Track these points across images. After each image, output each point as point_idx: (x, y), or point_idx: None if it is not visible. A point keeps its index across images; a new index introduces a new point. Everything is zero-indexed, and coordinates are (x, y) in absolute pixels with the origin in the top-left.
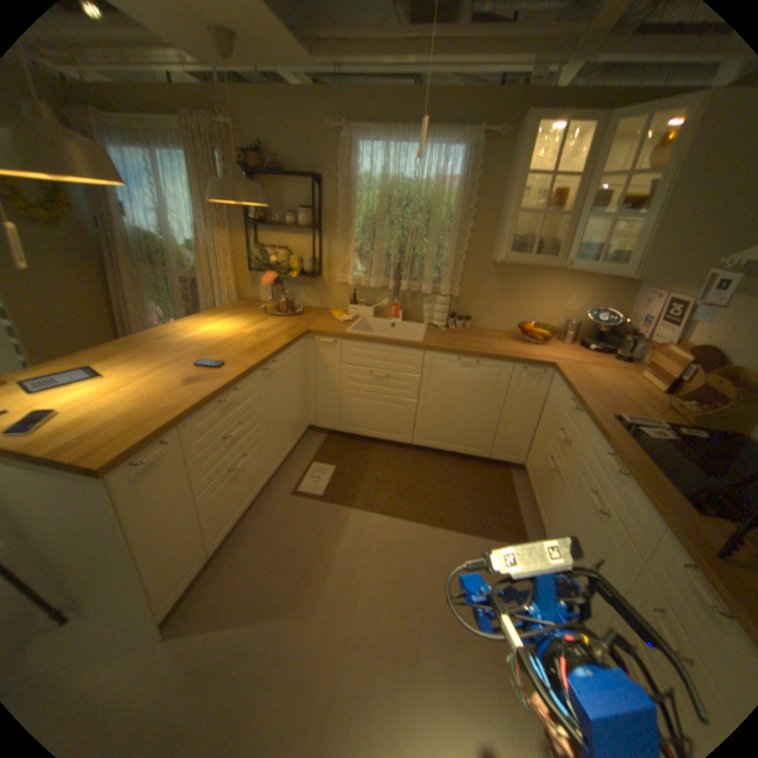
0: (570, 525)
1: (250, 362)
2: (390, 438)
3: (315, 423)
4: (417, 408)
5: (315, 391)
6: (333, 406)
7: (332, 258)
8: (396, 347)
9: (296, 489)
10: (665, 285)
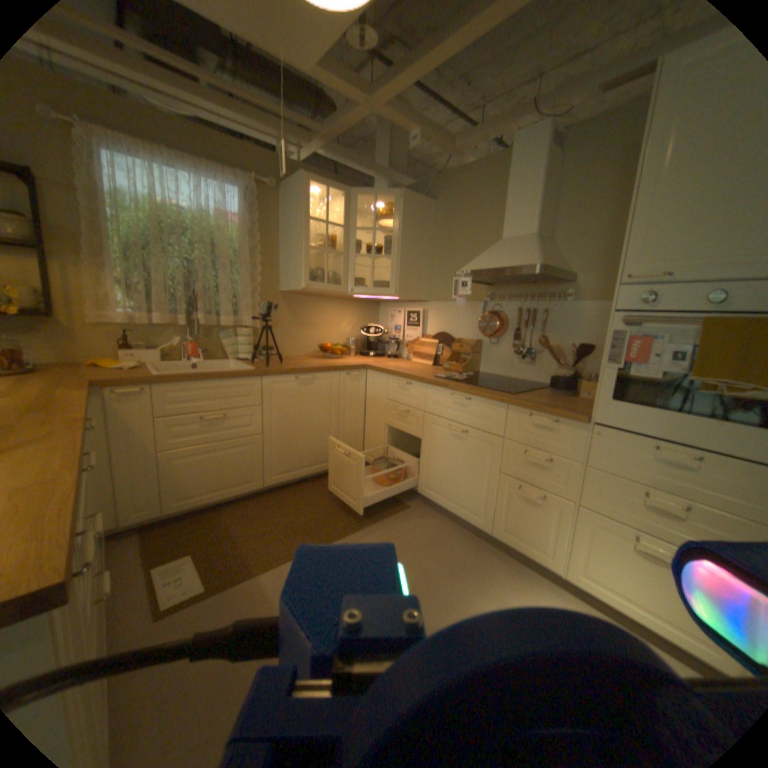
0: (435, 463)
1: (67, 417)
2: (236, 492)
3: (113, 524)
4: (262, 443)
5: (107, 473)
6: (146, 484)
7: (70, 290)
8: (228, 379)
9: (155, 610)
10: (395, 306)
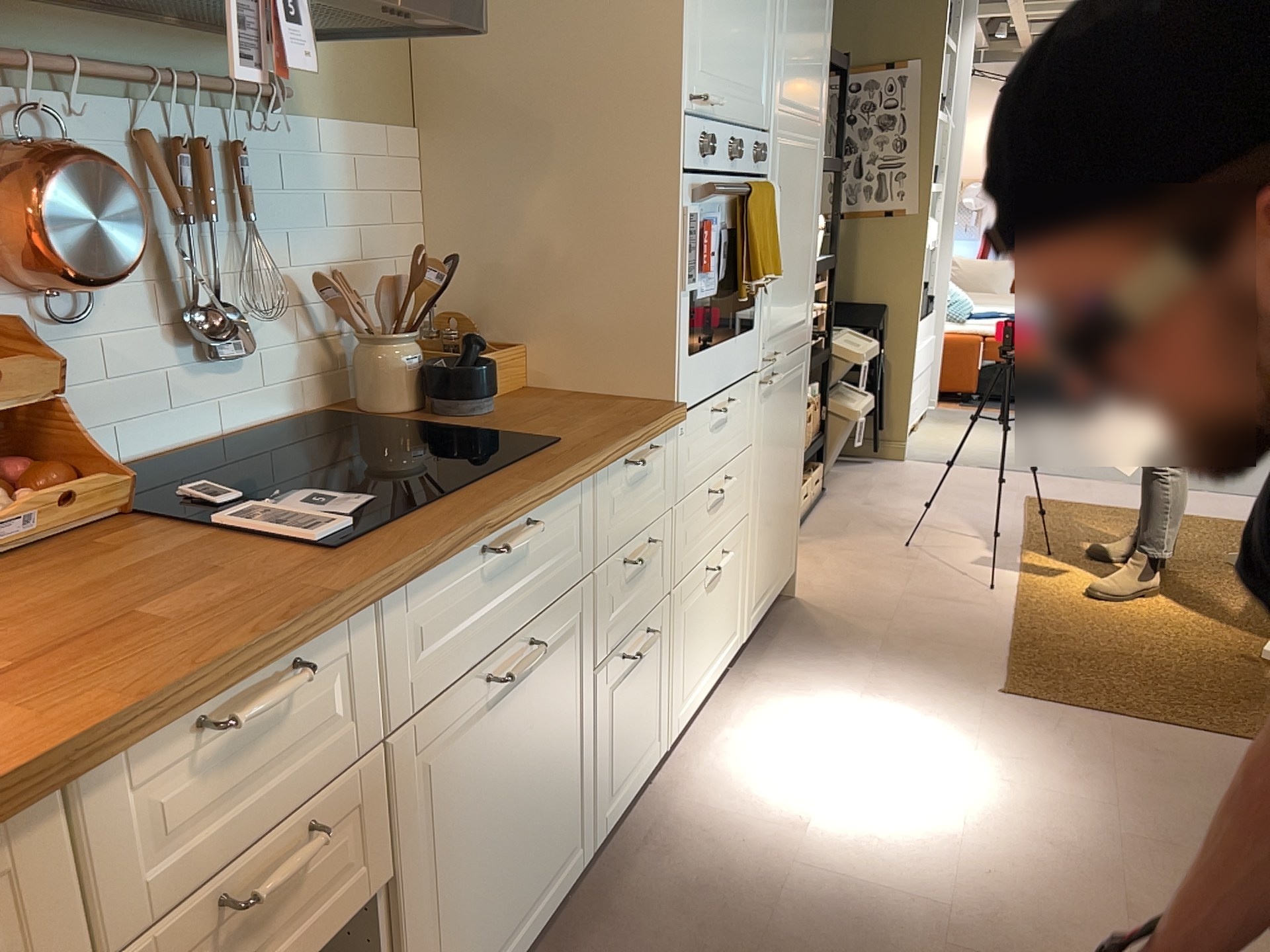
0: (461, 881)
1: None
2: None
3: None
4: None
5: None
6: None
7: None
8: None
9: None
10: None
